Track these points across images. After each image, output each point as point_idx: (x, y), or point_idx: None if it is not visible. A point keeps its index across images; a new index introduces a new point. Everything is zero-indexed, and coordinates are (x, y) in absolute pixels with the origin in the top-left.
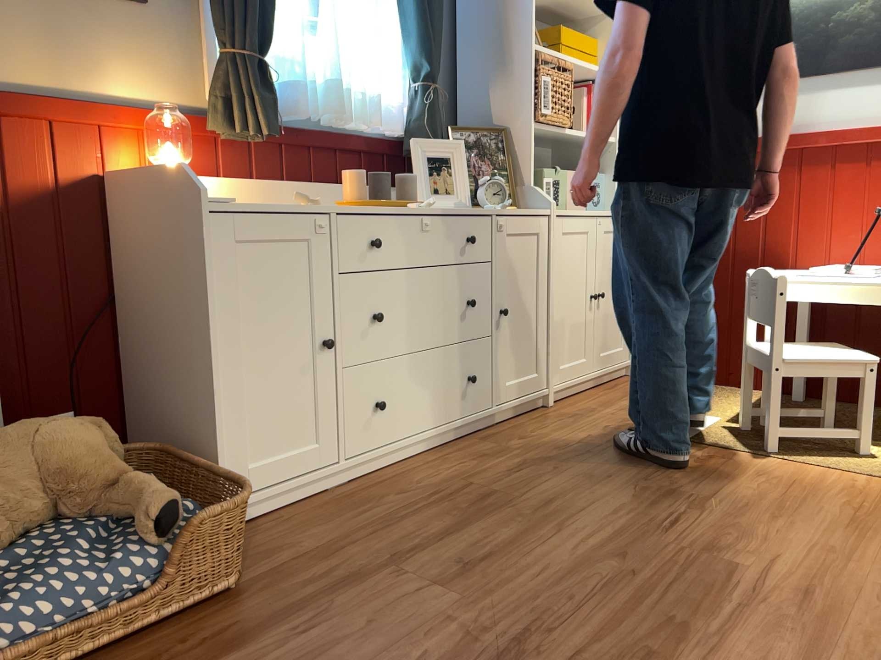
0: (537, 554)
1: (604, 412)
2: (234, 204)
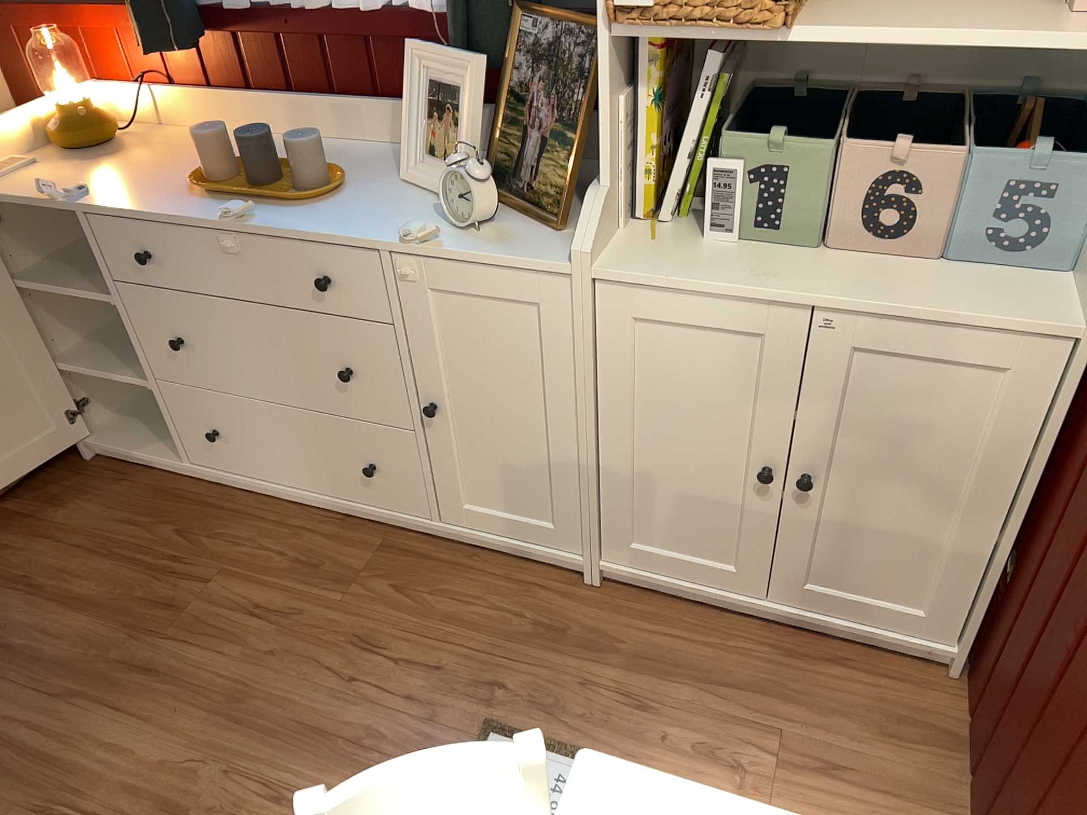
0: (7, 687)
1: (598, 669)
2: (5, 184)
